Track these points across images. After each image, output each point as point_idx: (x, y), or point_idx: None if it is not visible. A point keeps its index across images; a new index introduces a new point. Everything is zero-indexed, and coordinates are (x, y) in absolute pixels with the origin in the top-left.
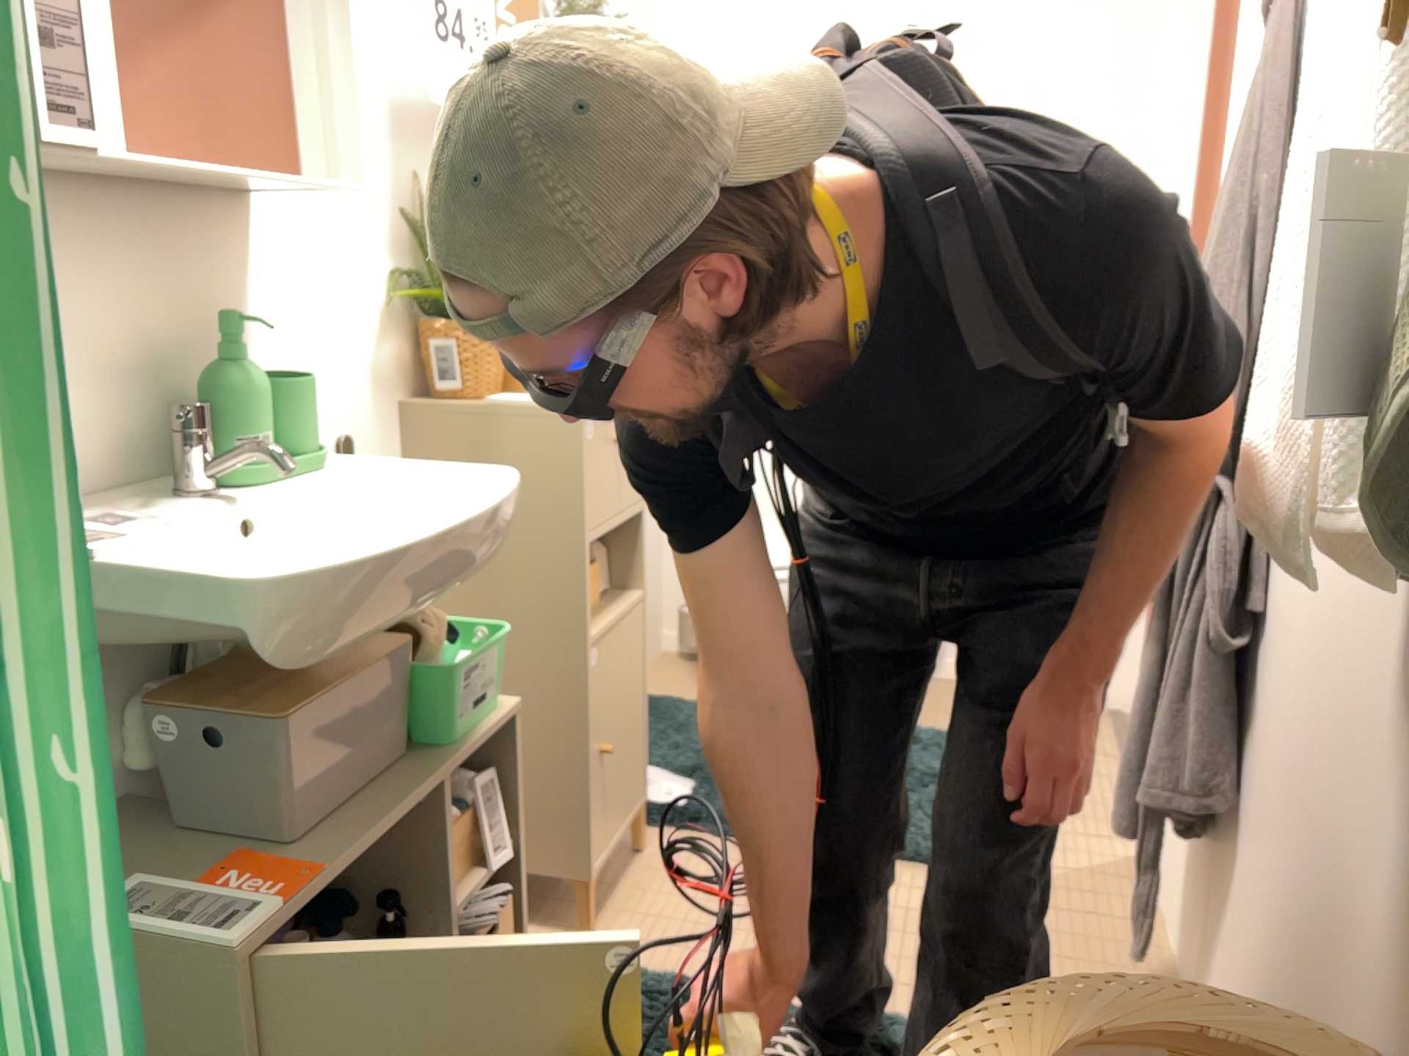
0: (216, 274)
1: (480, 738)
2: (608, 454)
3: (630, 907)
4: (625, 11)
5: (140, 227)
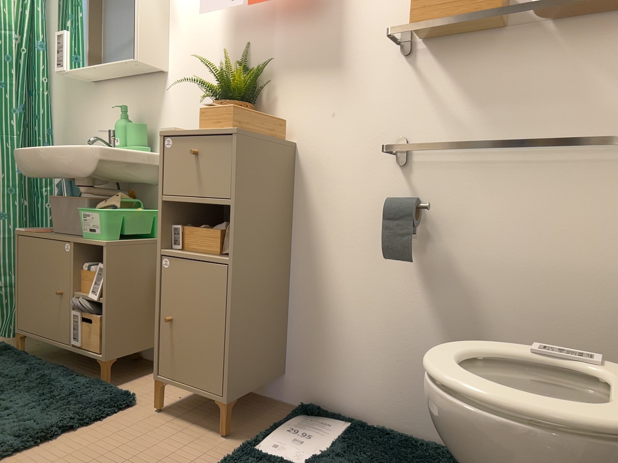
0: (156, 100)
1: (89, 240)
2: (188, 160)
3: (172, 420)
4: None
5: (138, 90)
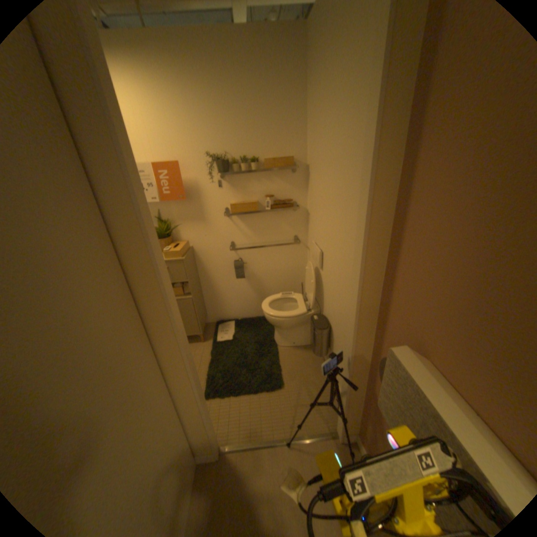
0: None
1: None
2: None
3: None
4: (274, 139)
5: None
